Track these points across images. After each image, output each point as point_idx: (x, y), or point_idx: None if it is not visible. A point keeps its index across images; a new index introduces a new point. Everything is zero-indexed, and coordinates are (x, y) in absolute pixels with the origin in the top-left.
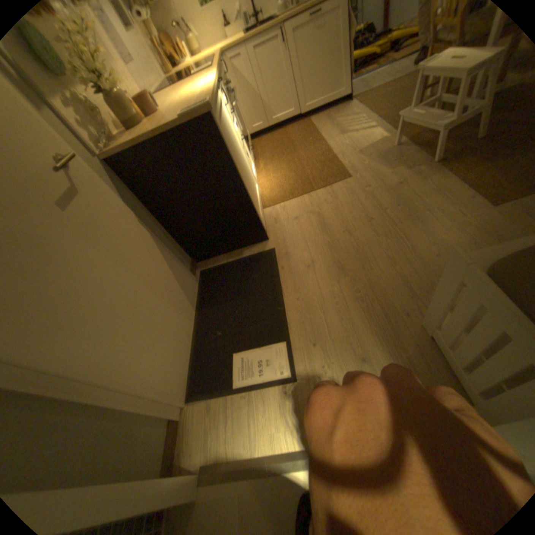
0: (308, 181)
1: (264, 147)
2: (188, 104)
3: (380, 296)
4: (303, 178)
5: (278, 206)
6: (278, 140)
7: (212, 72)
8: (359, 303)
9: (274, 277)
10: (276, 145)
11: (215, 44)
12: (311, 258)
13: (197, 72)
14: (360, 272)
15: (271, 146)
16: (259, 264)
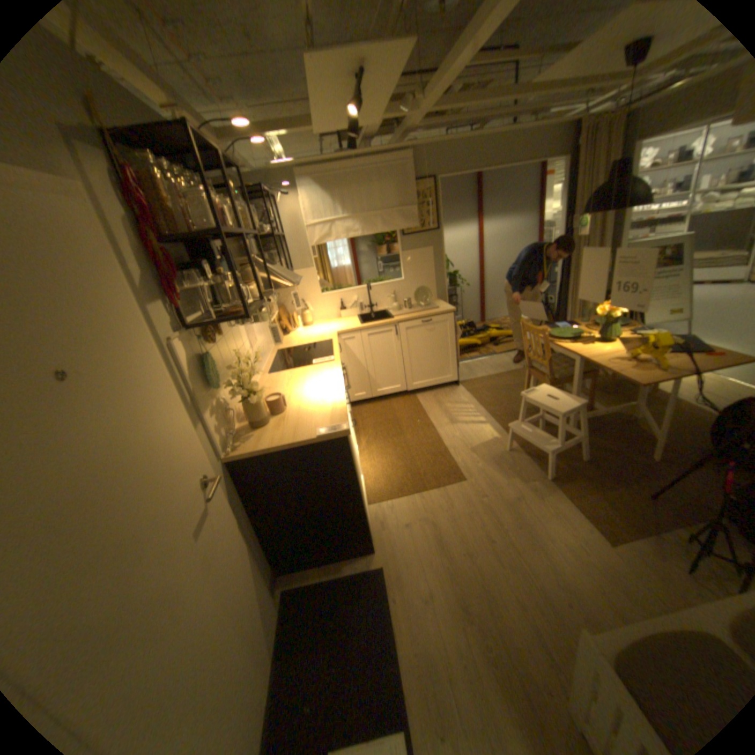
0: (418, 477)
1: (365, 421)
2: (327, 426)
3: (515, 661)
4: (413, 472)
5: (385, 506)
6: (381, 416)
7: (339, 377)
8: (492, 671)
9: (383, 615)
10: (379, 421)
11: (328, 320)
12: (428, 591)
13: (319, 365)
14: (488, 620)
15: (374, 421)
16: (364, 591)
